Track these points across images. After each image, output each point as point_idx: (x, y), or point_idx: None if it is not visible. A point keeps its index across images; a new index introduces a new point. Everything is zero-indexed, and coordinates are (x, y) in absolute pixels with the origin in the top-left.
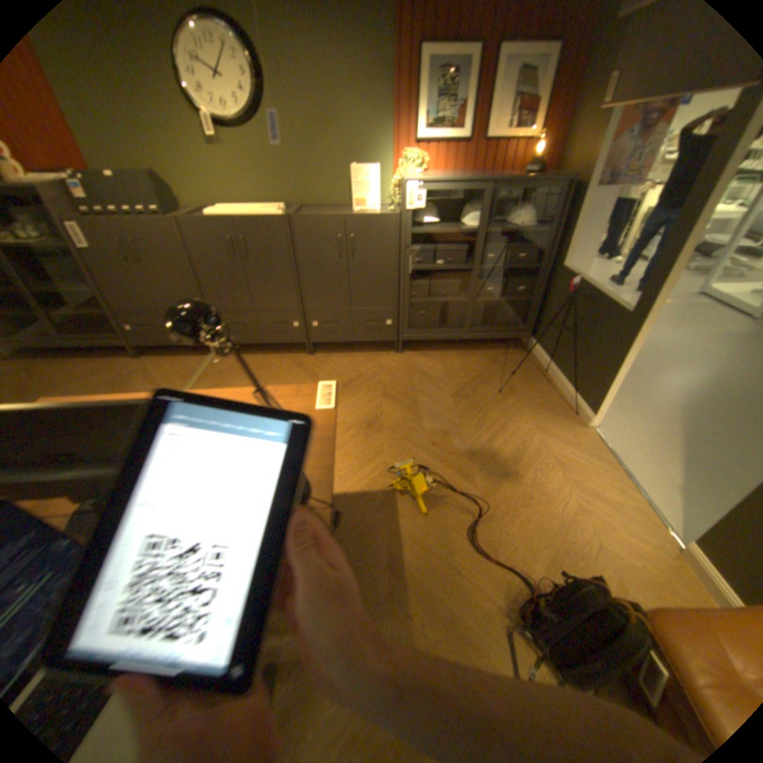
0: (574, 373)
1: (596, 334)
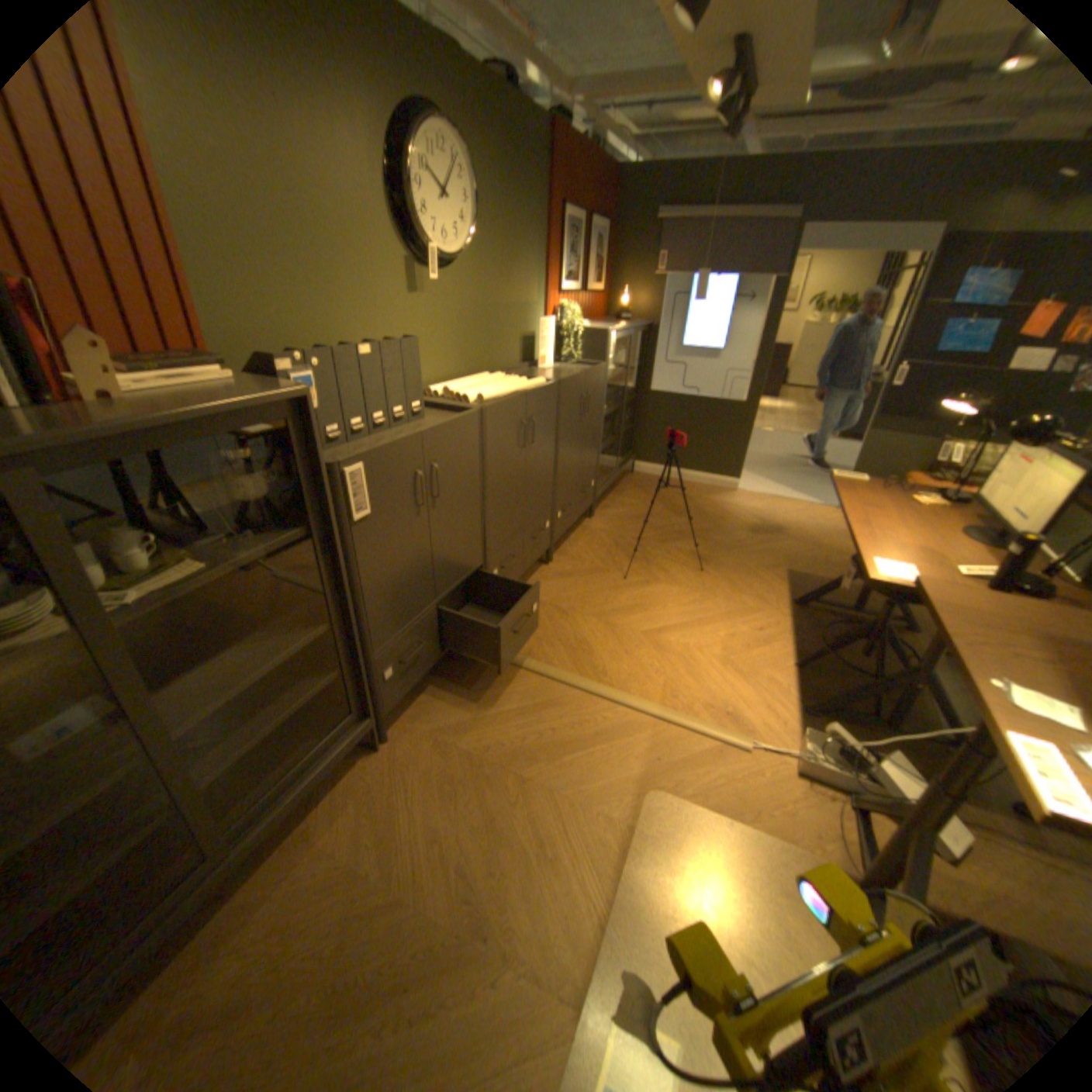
0: (702, 463)
1: (715, 428)
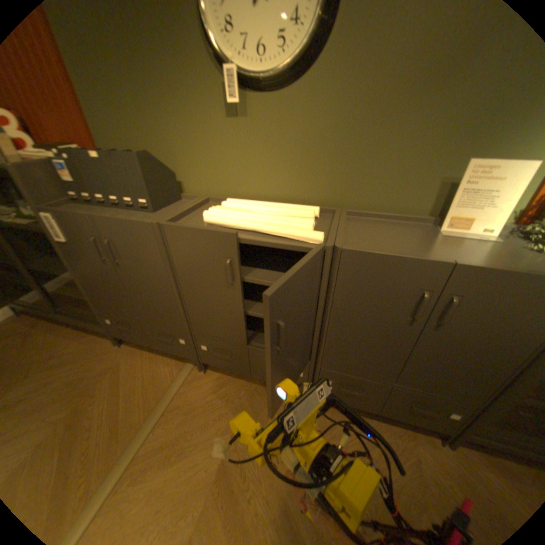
0: None
1: None
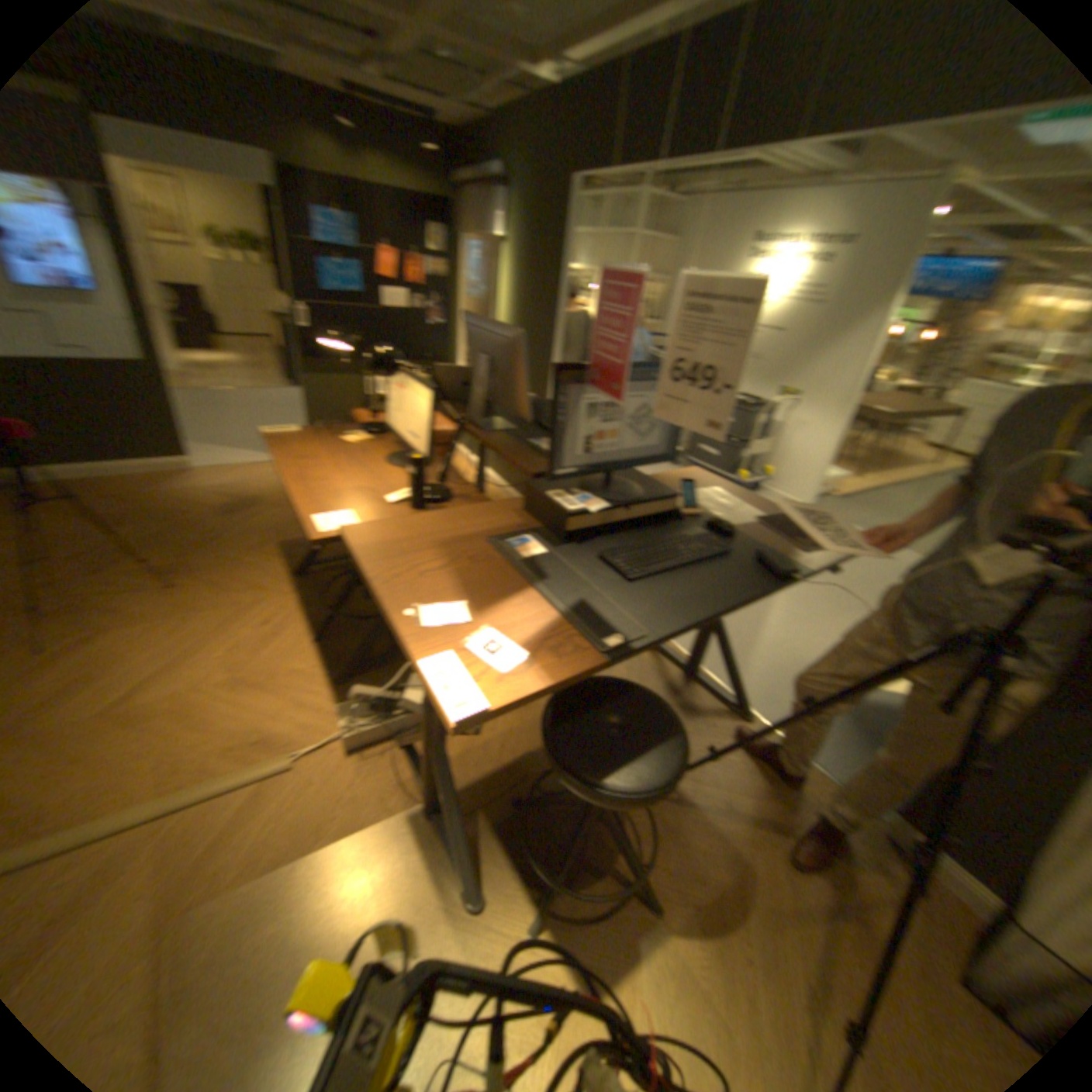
0: (114, 448)
1: (107, 397)
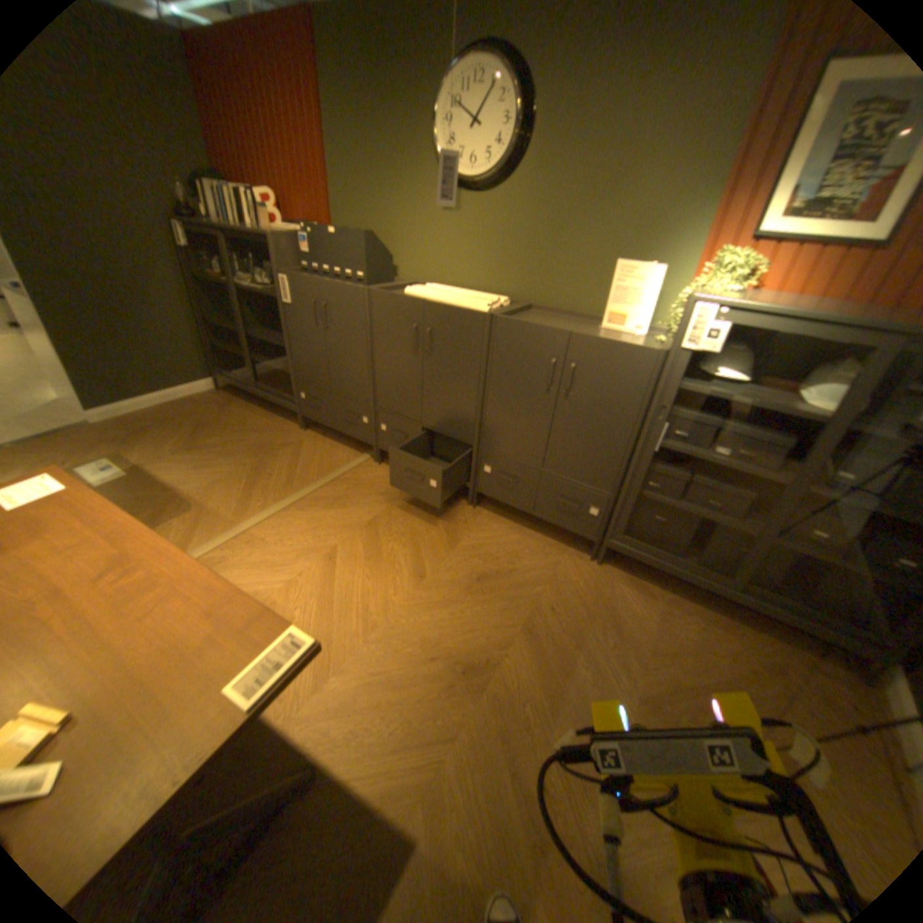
0: None
1: None
